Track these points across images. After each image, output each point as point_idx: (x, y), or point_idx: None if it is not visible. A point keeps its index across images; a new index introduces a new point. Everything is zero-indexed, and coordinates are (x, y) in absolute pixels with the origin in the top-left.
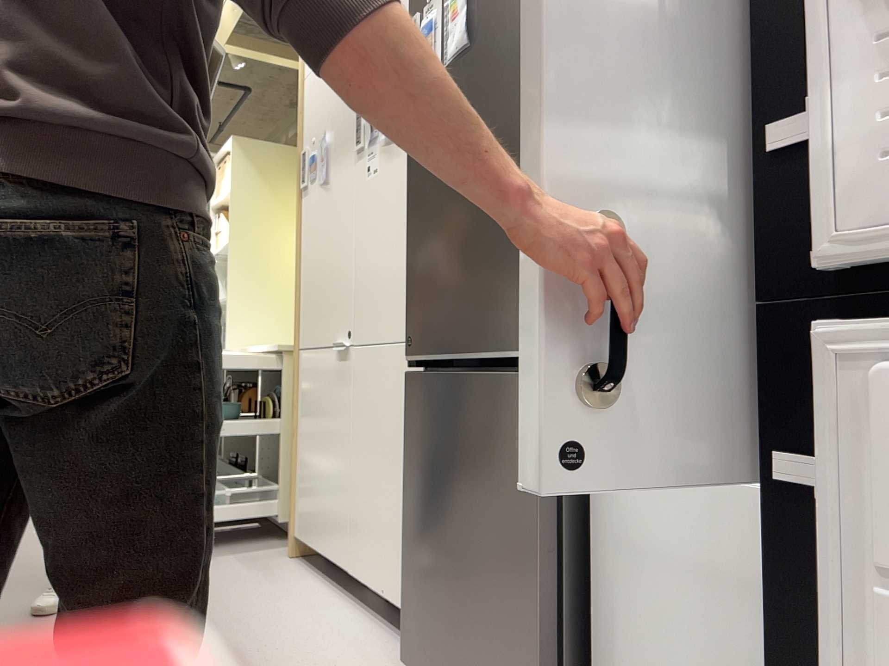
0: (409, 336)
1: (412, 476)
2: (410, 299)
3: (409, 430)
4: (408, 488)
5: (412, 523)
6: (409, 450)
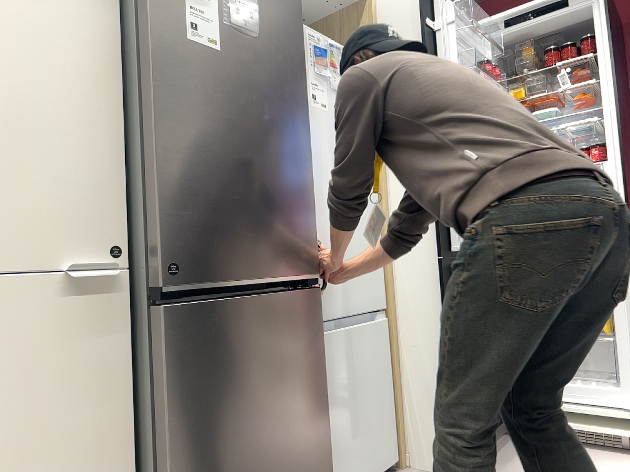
0: (169, 262)
1: (187, 417)
2: (167, 220)
3: (174, 370)
4: (177, 436)
5: (189, 469)
6: (175, 392)
